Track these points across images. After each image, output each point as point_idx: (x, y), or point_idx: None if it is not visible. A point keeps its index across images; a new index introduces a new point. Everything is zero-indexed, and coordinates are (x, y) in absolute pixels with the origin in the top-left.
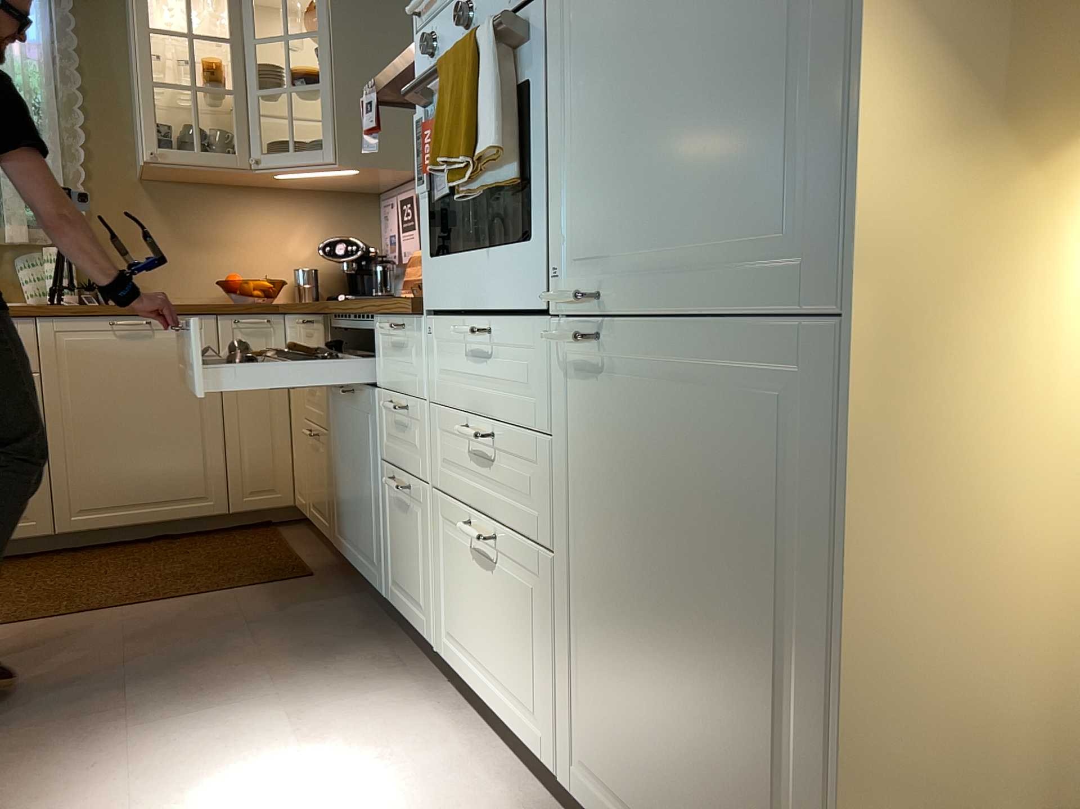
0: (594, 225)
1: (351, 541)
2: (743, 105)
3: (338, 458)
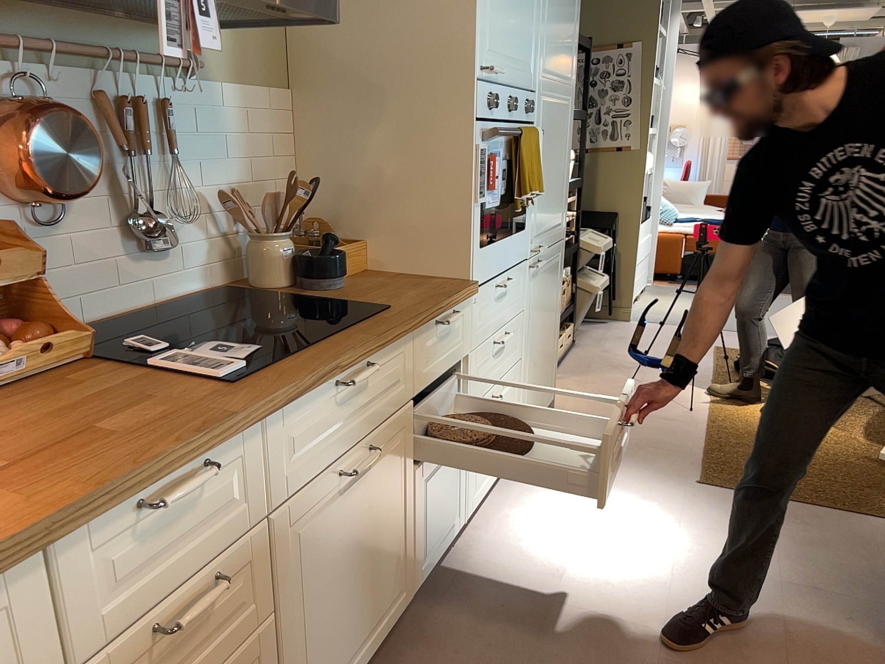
0: (539, 221)
1: (345, 663)
2: (559, 190)
3: (311, 605)
